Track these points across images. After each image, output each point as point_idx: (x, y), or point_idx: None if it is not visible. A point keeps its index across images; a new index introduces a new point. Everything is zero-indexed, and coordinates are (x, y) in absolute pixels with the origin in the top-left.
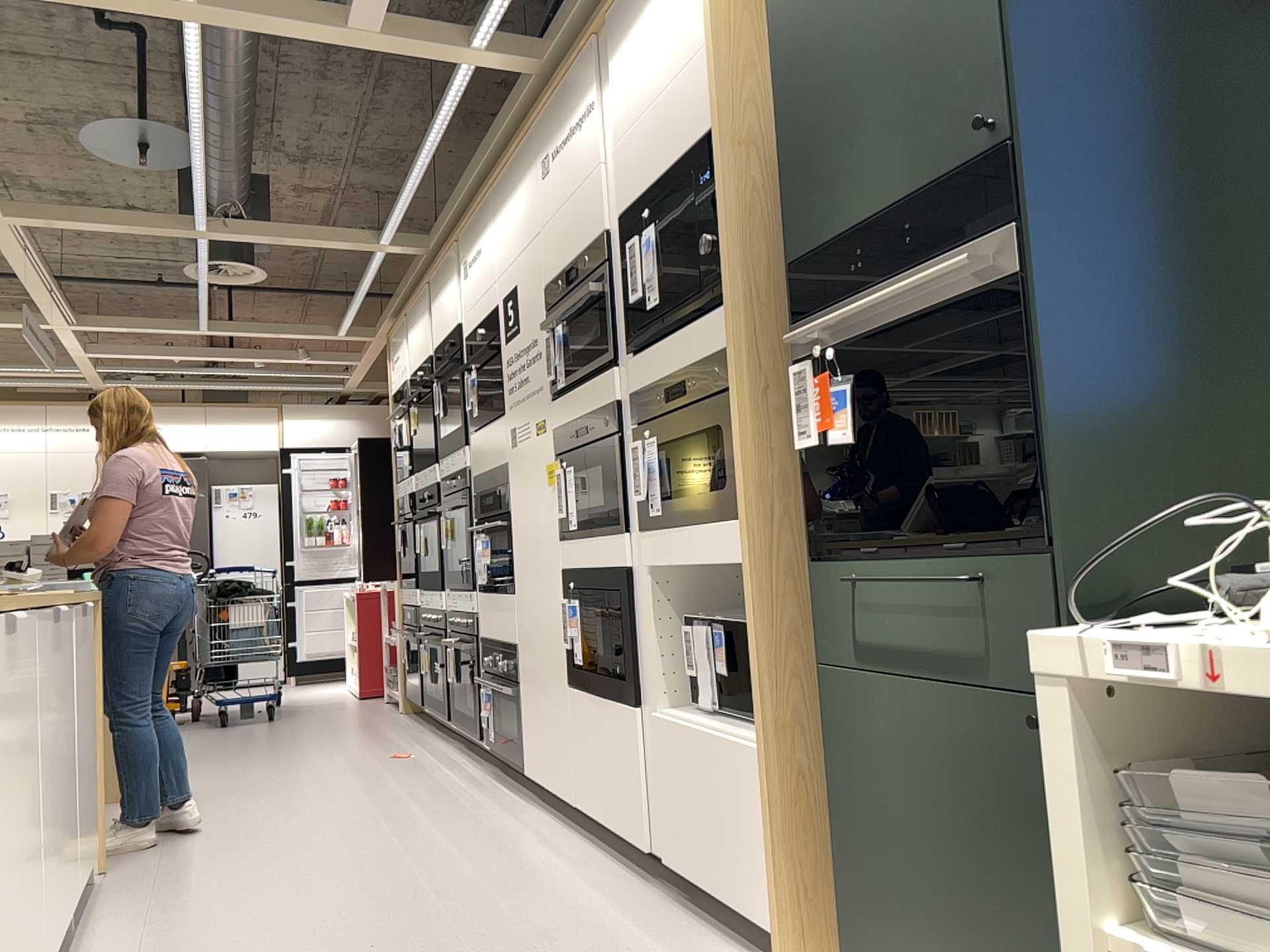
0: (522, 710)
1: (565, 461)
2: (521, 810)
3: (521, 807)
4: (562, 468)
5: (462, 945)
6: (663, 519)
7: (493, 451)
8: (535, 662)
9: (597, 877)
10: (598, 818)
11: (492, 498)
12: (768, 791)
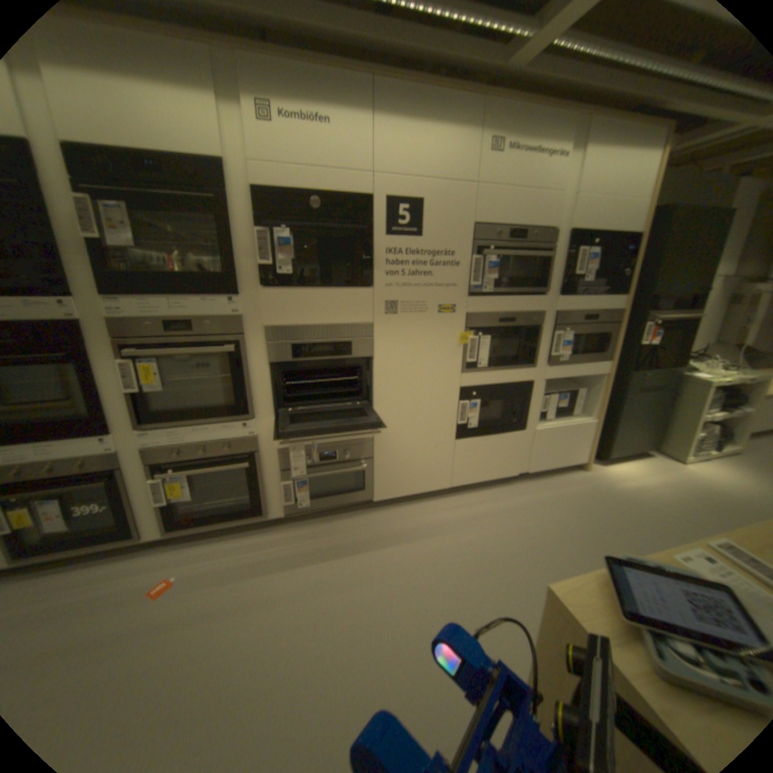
0: (374, 470)
1: (478, 333)
2: (389, 516)
3: (382, 516)
4: (474, 336)
5: (577, 532)
6: (564, 362)
7: (338, 312)
8: (405, 439)
9: (501, 497)
10: (473, 482)
11: (332, 348)
12: (592, 430)
